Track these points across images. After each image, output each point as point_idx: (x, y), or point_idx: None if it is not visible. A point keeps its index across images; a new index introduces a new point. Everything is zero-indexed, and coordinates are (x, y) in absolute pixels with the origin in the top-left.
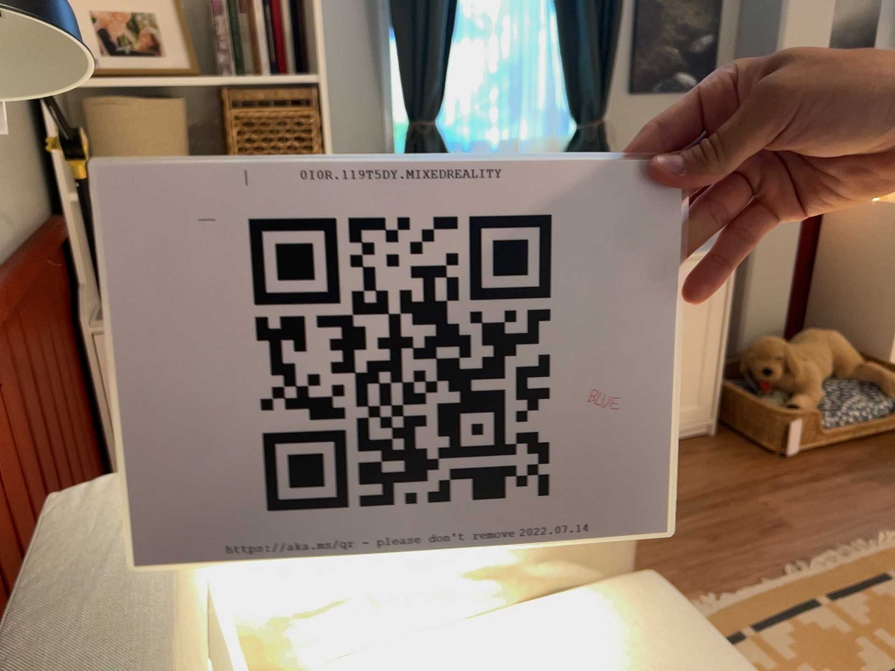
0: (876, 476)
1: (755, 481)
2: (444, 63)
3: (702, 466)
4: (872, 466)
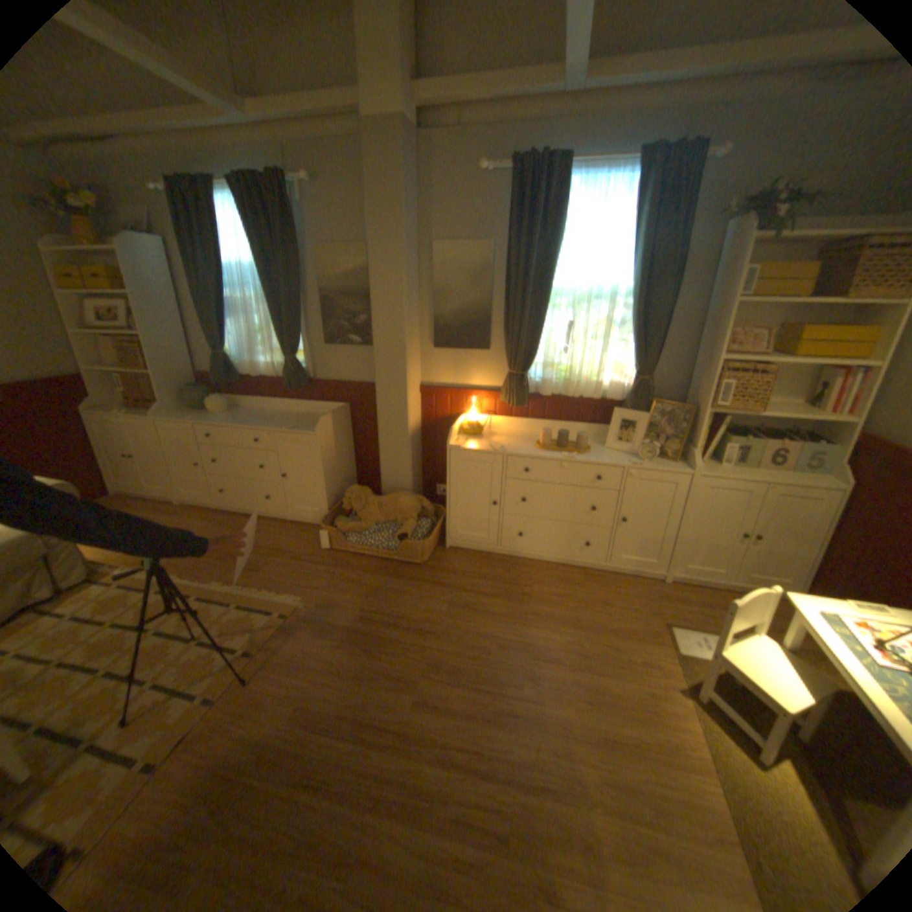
0: (338, 575)
1: (294, 552)
2: (218, 328)
3: (293, 538)
4: (349, 571)
